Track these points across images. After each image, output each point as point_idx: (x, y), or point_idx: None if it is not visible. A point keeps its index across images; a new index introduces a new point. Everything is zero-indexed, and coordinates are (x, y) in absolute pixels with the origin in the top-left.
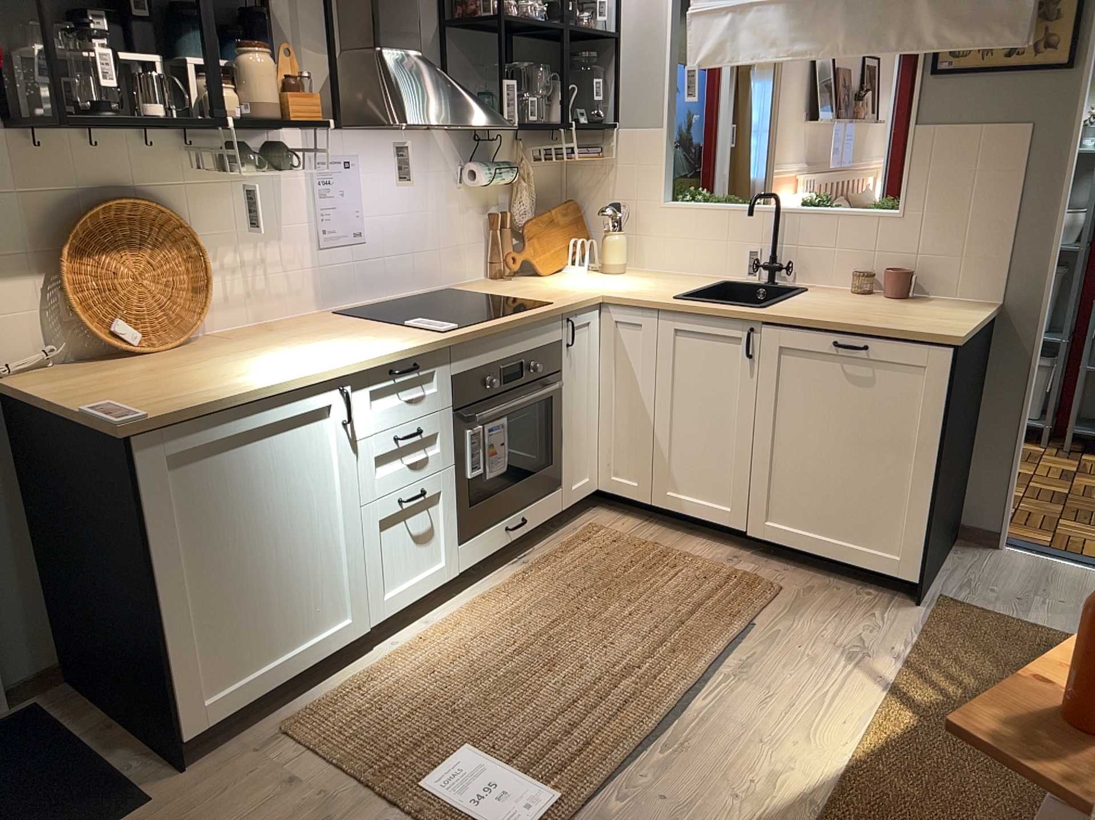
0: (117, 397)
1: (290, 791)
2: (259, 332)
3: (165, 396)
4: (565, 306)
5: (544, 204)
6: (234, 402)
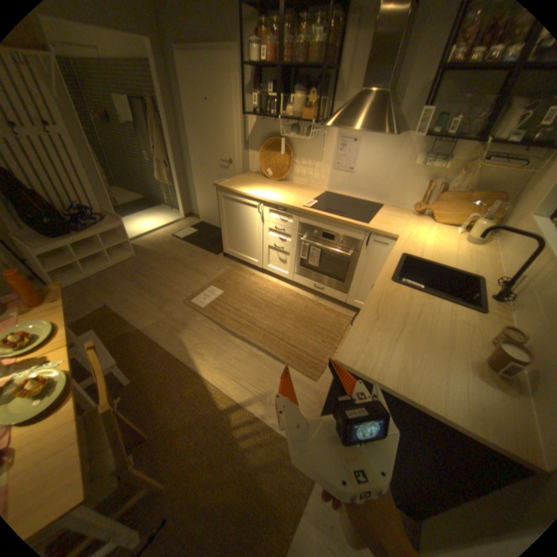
0: (233, 182)
1: (216, 270)
2: (298, 186)
3: (233, 185)
4: (365, 227)
5: (491, 190)
6: (233, 191)
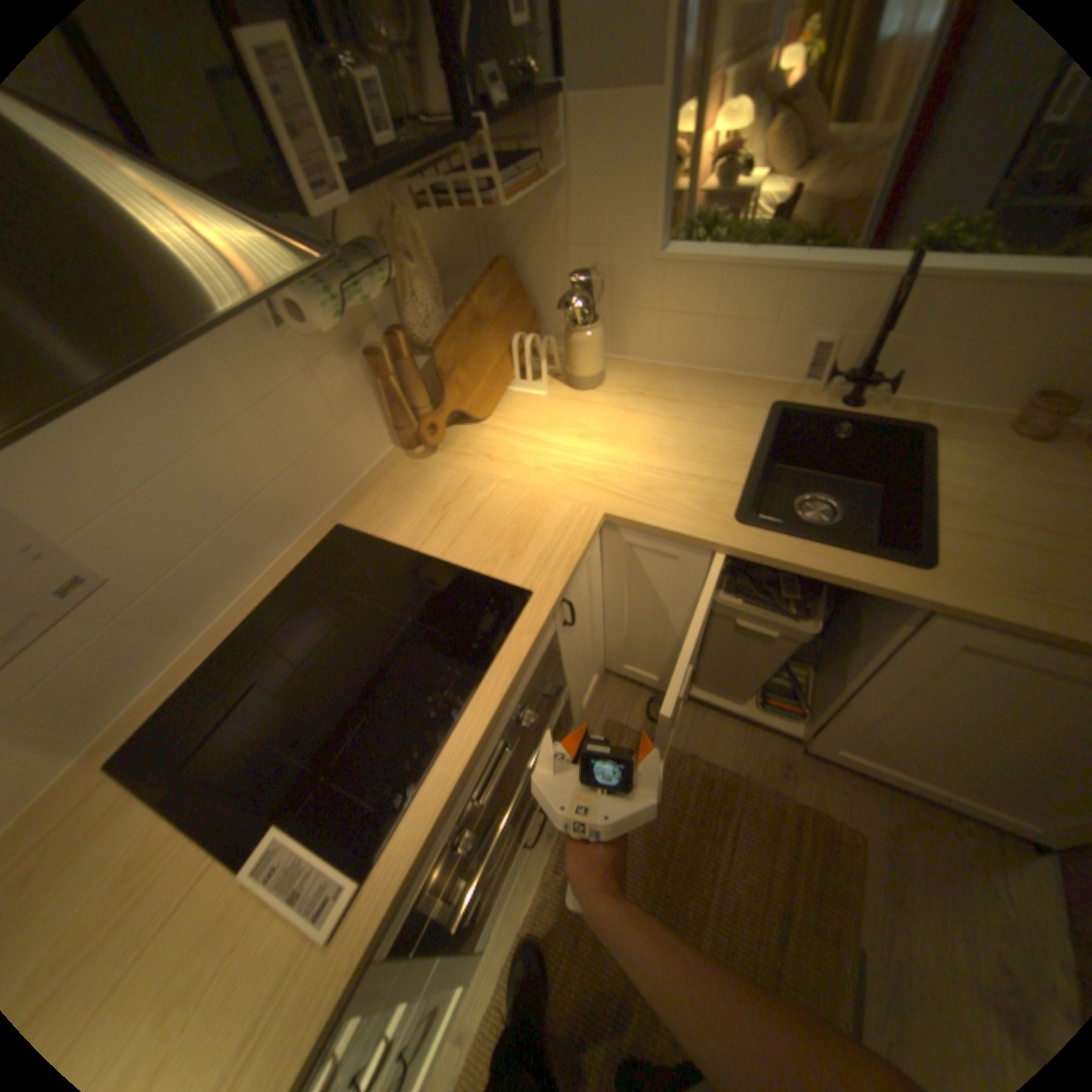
0: None
1: None
2: None
3: None
4: (553, 601)
5: (453, 271)
6: None
